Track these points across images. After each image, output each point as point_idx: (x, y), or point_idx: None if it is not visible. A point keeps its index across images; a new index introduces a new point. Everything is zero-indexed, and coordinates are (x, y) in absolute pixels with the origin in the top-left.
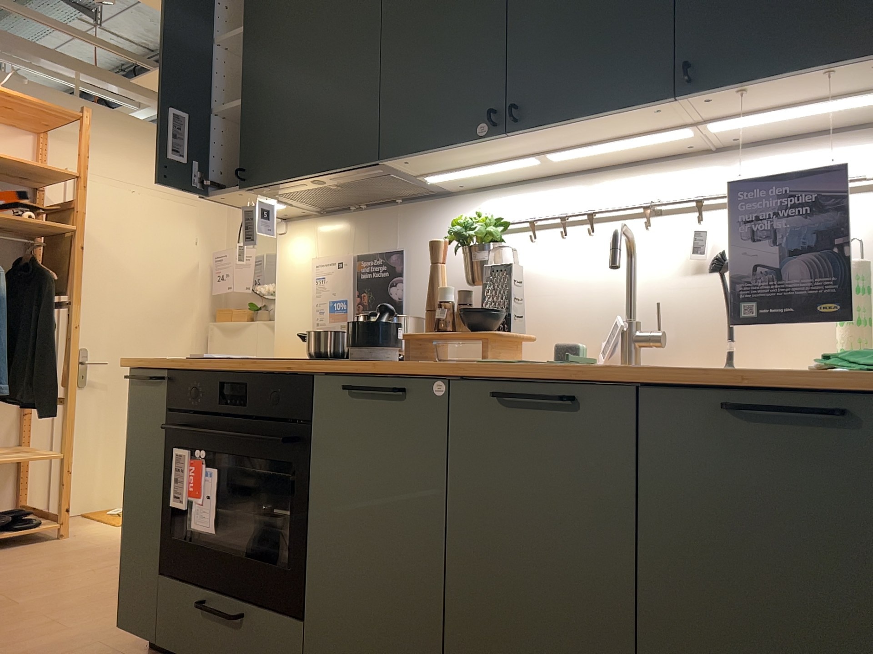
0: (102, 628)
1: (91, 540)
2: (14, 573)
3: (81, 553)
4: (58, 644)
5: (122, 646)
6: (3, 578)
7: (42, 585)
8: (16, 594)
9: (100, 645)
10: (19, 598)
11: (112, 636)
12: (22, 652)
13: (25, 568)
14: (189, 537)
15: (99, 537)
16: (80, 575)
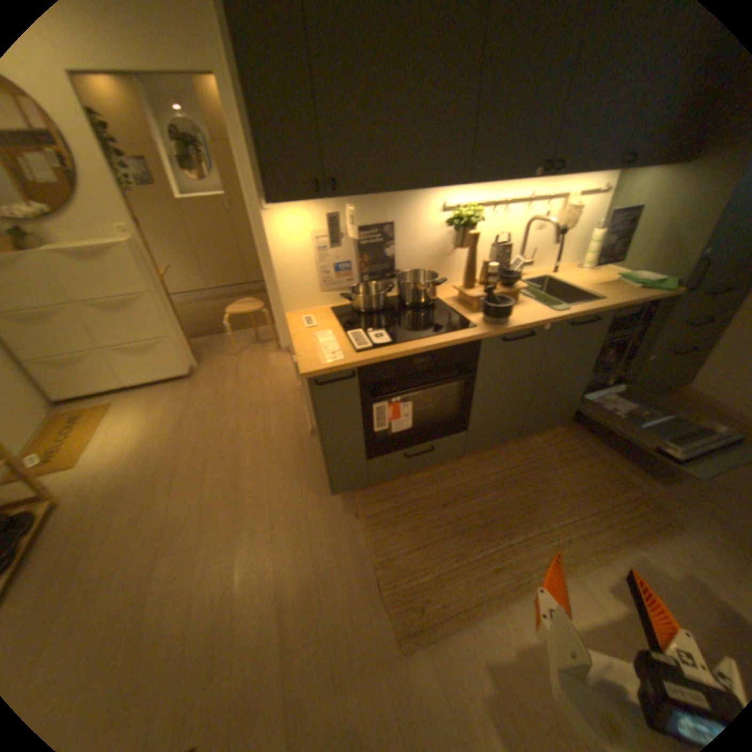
0: (283, 505)
1: (94, 487)
2: (118, 543)
3: (119, 497)
4: (289, 529)
5: (318, 500)
6: (123, 551)
7: (170, 527)
8: (173, 544)
9: (309, 509)
10: (183, 543)
11: (300, 502)
12: (287, 547)
13: (113, 535)
14: (375, 436)
15: (90, 482)
16: (172, 504)
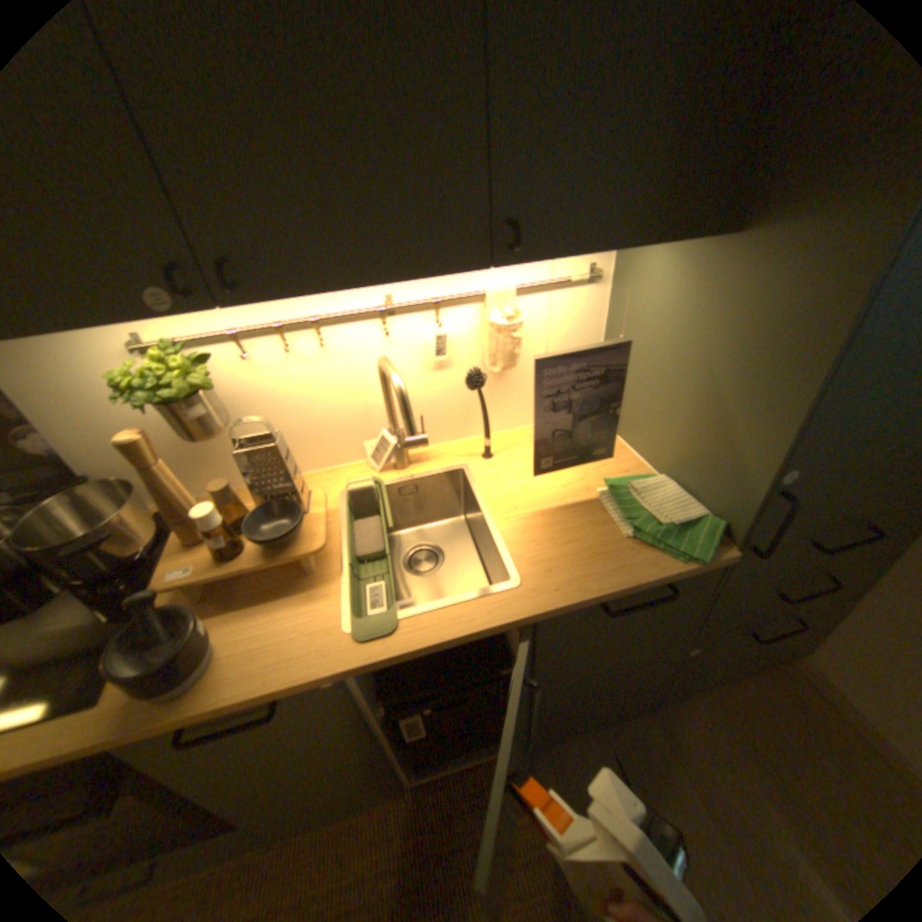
0: None
1: None
2: None
3: None
4: None
5: None
6: None
7: None
8: None
9: None
10: None
11: None
12: None
13: None
14: None
15: None
16: None
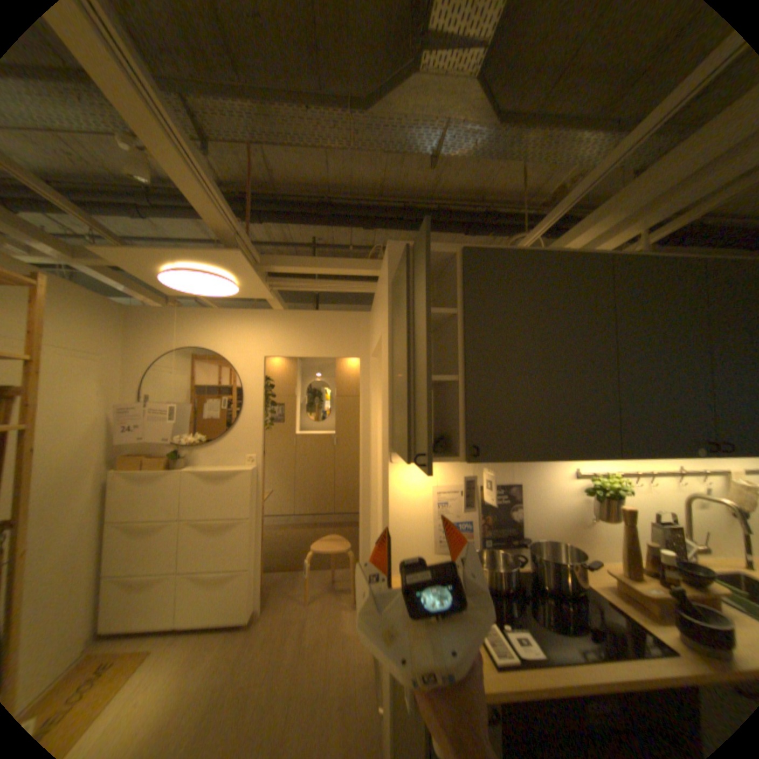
0: None
1: None
2: None
3: None
4: None
5: None
6: None
7: None
8: None
9: None
10: None
11: None
12: None
13: None
14: None
15: None
16: None
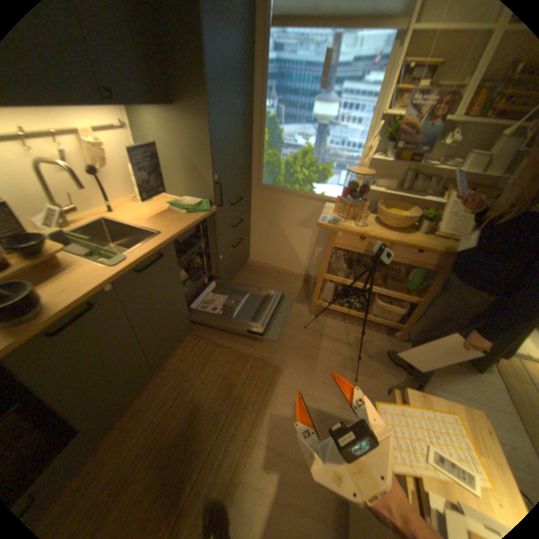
0: None
1: None
2: None
3: None
4: None
5: None
6: None
7: None
8: None
9: None
10: None
11: None
12: None
13: None
14: None
15: None
16: None
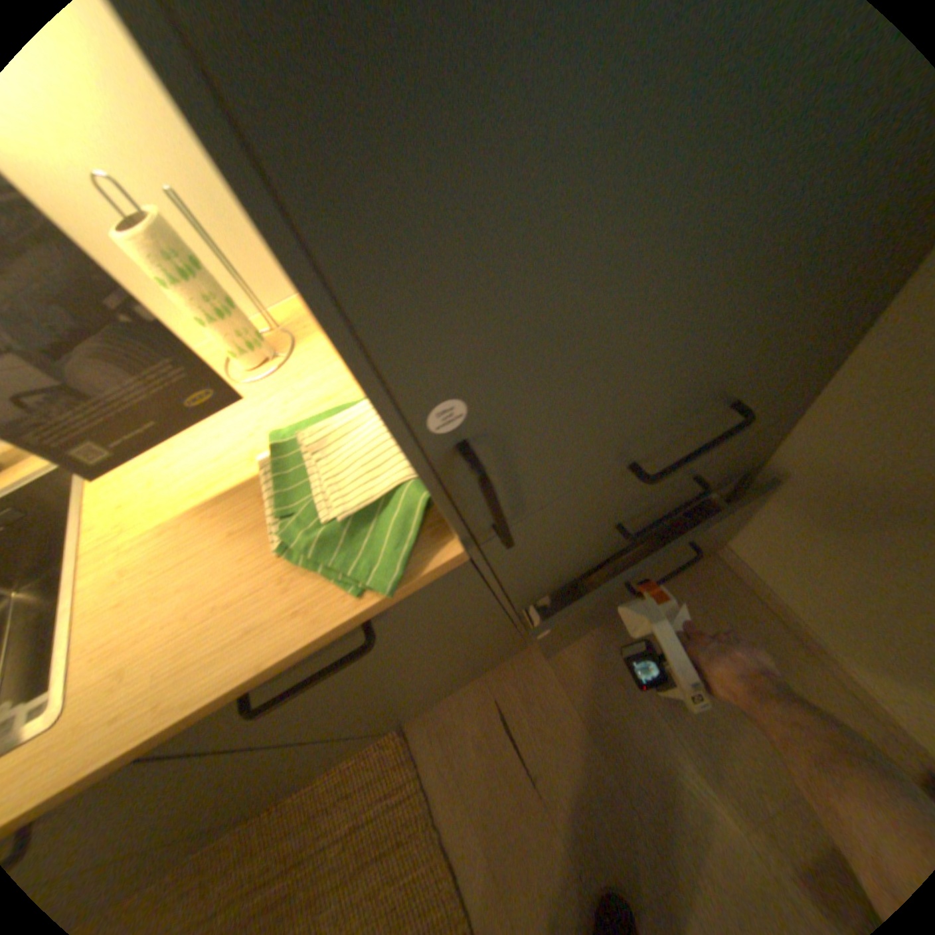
0: None
1: None
2: None
3: None
4: None
5: None
6: None
7: None
8: None
9: None
10: None
11: None
12: None
13: None
14: None
15: None
16: None
